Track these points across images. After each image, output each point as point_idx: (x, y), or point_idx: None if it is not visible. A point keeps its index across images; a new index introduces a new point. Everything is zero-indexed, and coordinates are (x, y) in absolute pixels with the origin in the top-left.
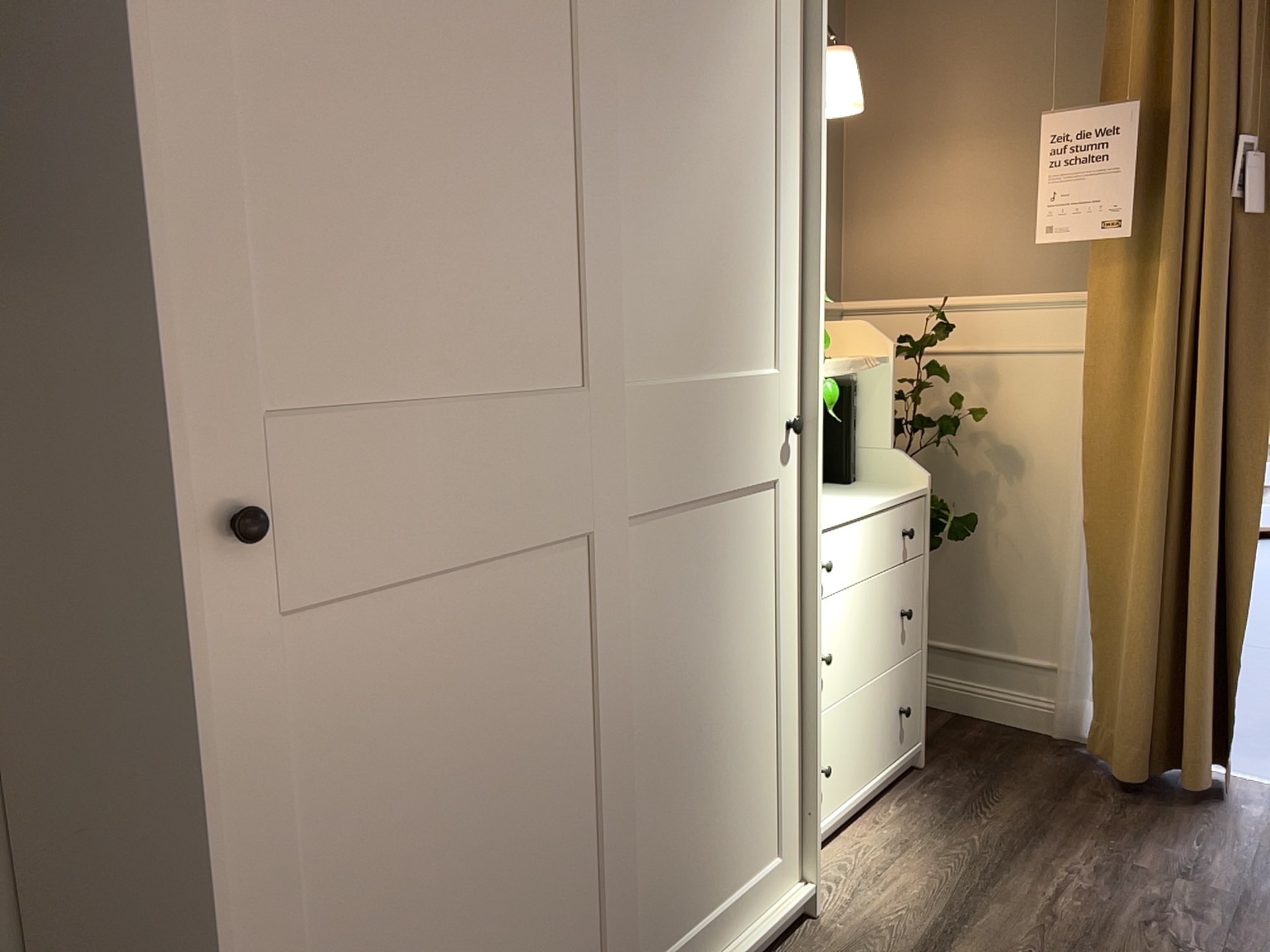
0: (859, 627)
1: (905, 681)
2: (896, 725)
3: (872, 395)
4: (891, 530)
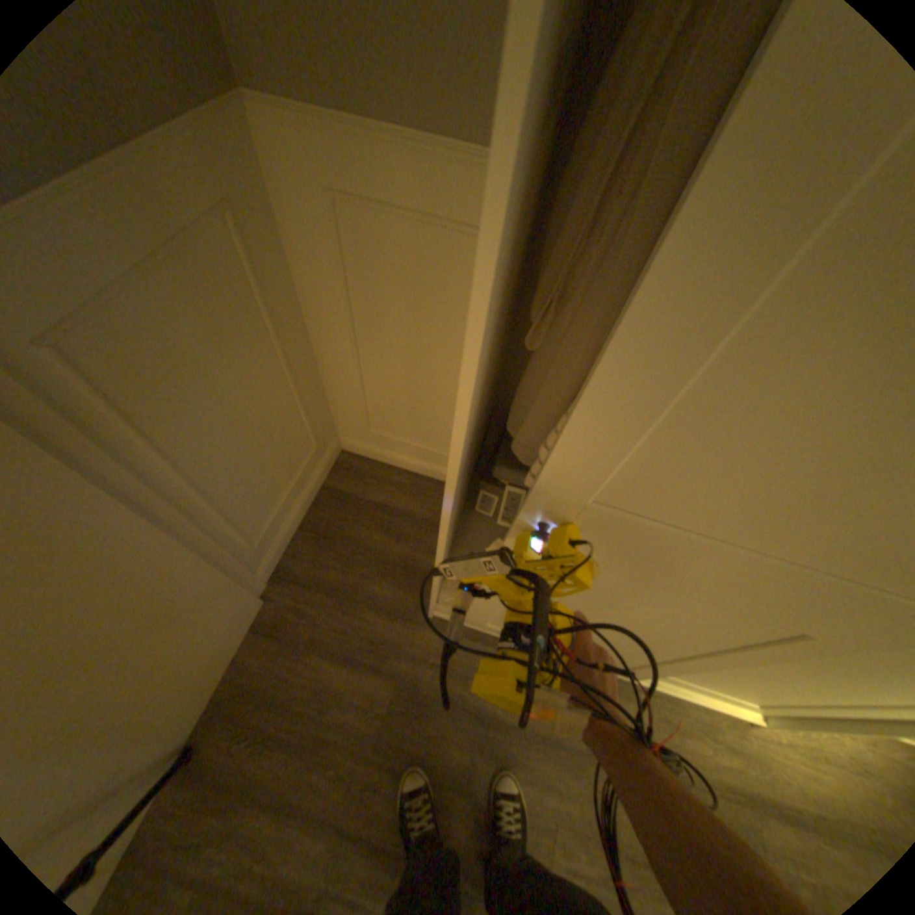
0: None
1: None
2: None
3: None
4: None
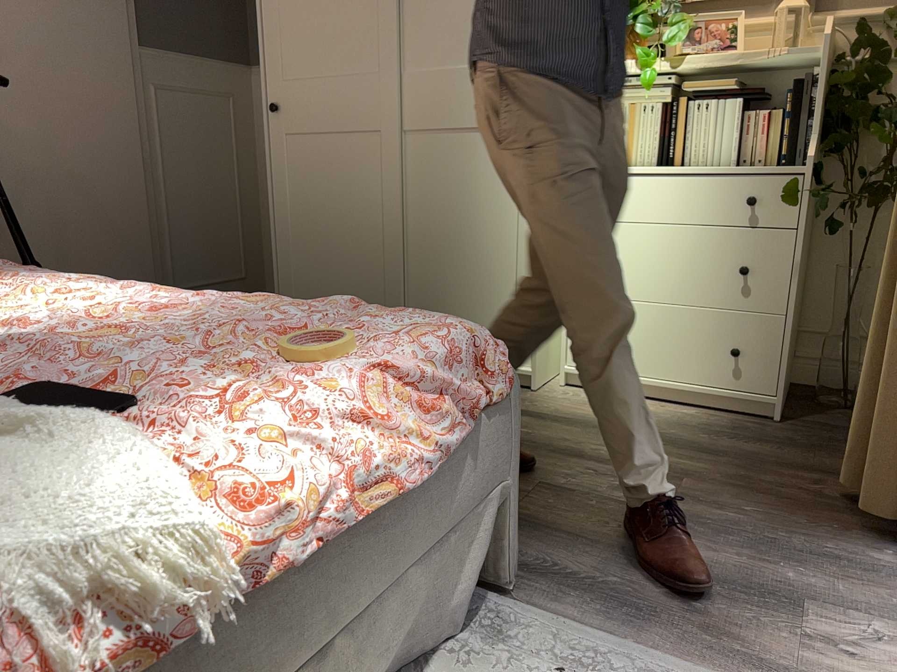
0: (663, 257)
1: (743, 329)
2: (724, 359)
3: (819, 86)
4: (722, 193)
